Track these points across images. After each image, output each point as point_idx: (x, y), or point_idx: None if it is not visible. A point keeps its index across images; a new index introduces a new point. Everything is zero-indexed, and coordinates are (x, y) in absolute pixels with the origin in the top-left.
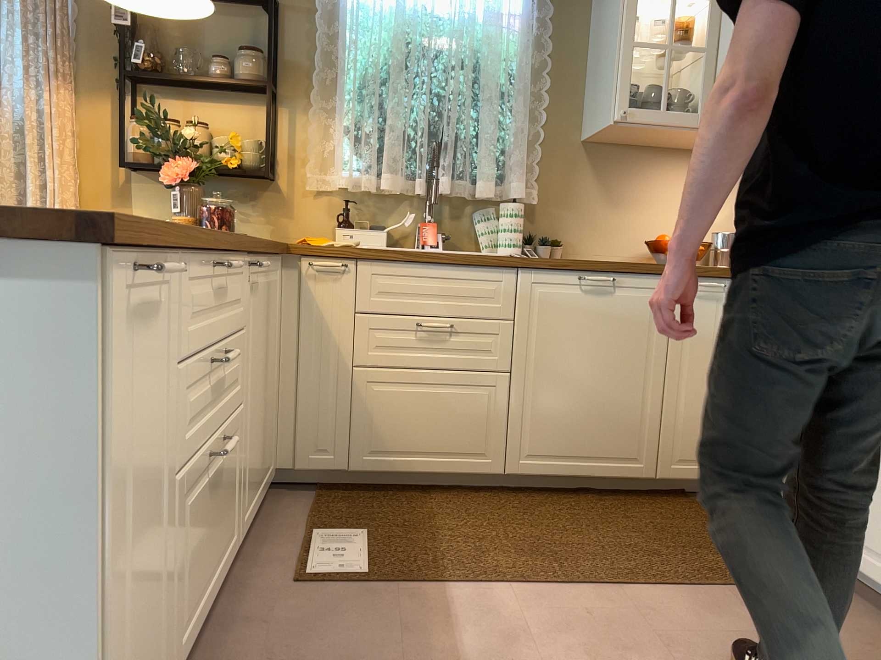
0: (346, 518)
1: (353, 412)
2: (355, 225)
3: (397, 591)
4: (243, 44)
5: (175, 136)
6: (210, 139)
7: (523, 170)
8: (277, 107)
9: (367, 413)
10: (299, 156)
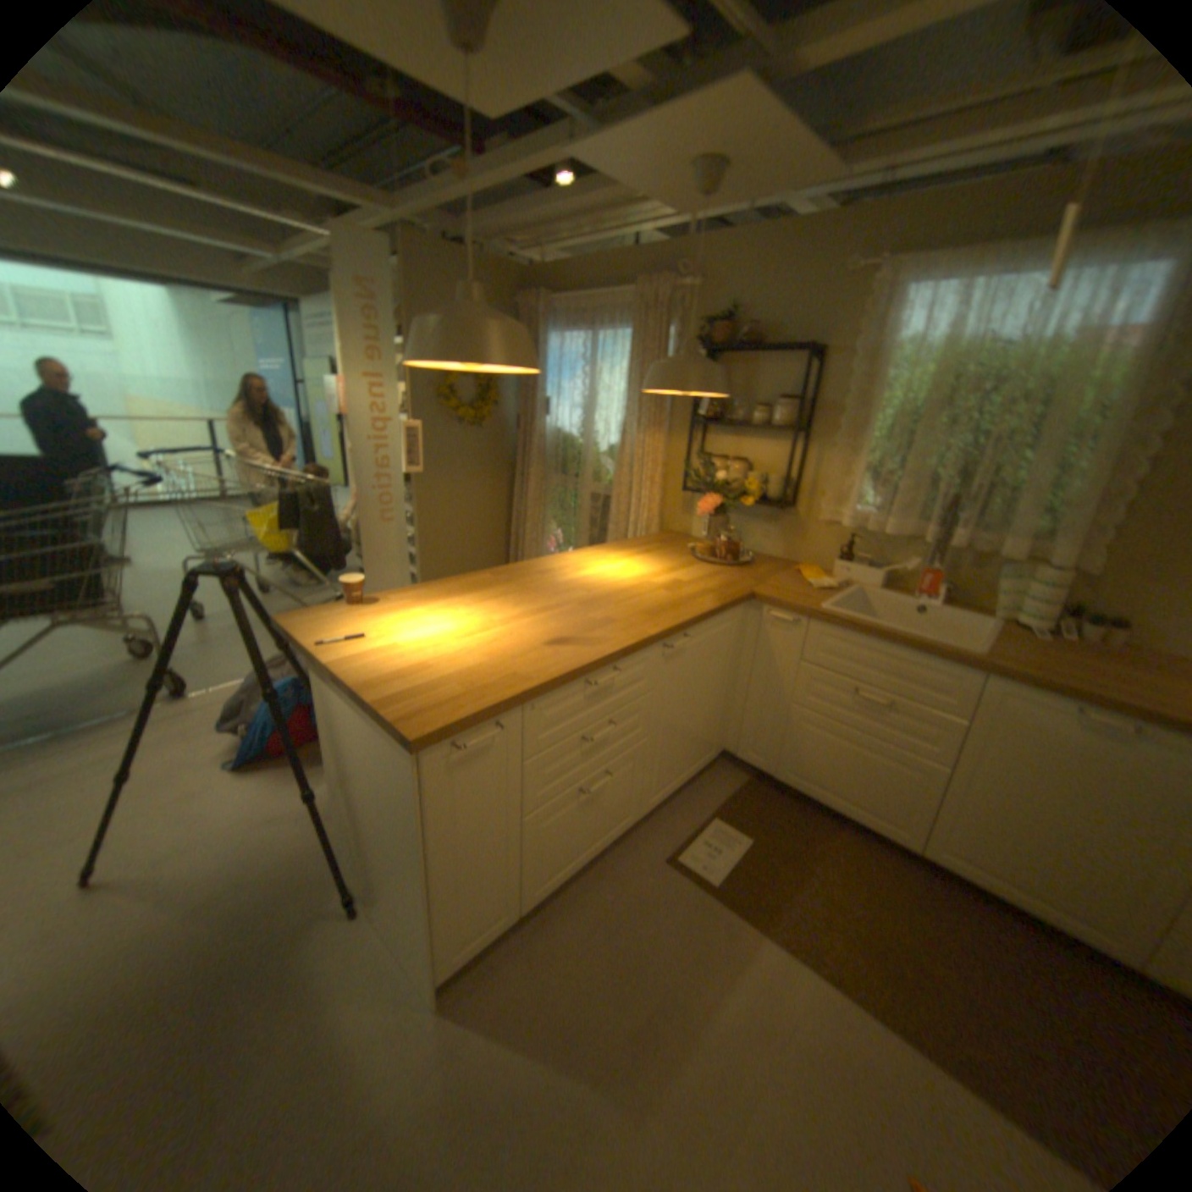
0: (750, 821)
1: (786, 738)
2: (855, 560)
3: (729, 919)
4: (787, 386)
5: (712, 476)
6: (744, 472)
7: (1091, 529)
8: (807, 444)
9: (797, 743)
10: (819, 488)
